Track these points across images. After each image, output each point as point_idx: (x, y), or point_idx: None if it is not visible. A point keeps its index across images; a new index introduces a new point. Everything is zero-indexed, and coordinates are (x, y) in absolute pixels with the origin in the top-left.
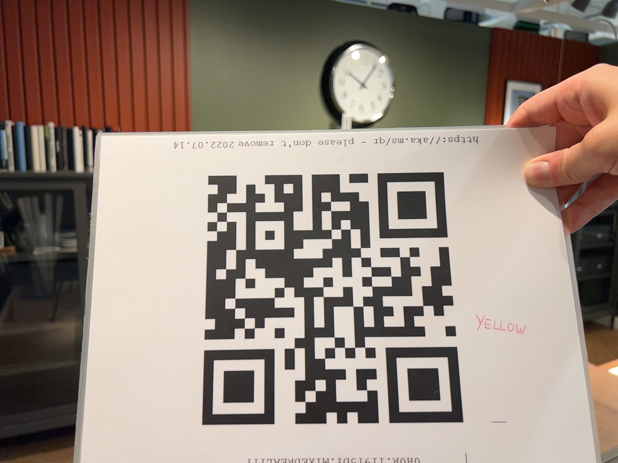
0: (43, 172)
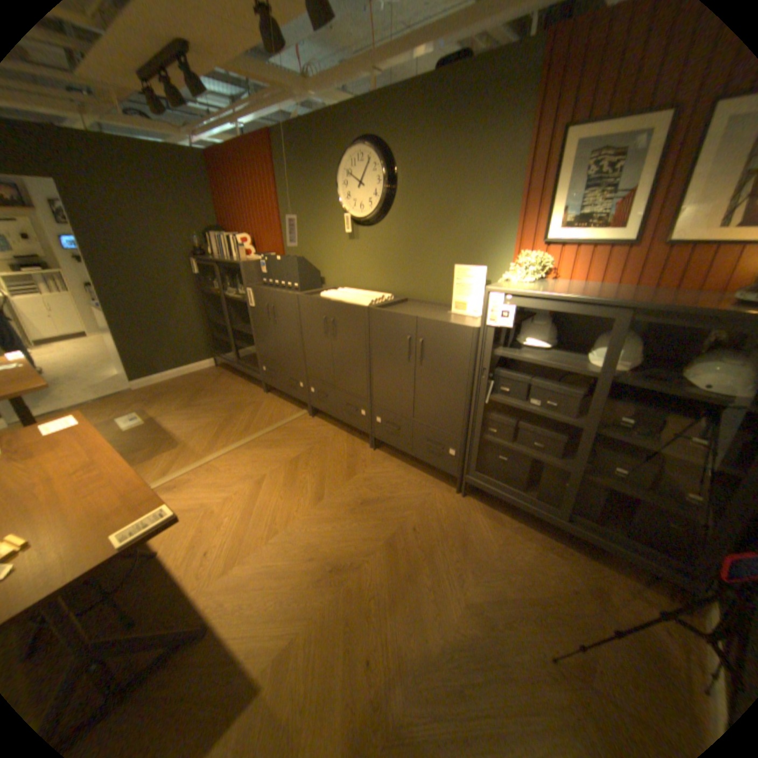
0: (225, 257)
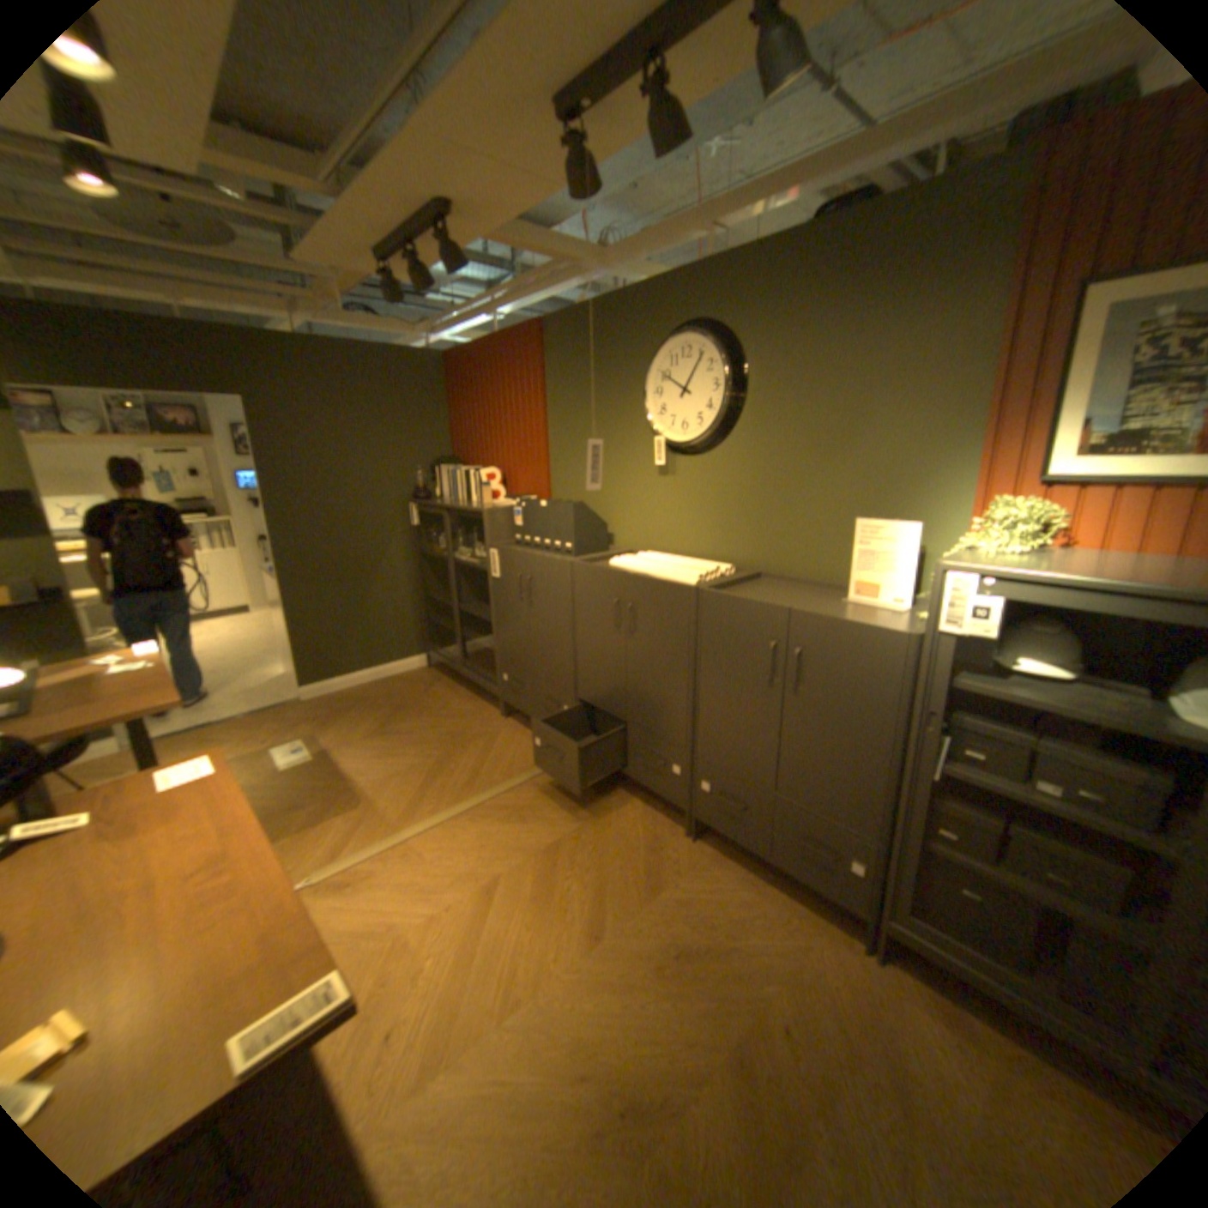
0: (459, 502)
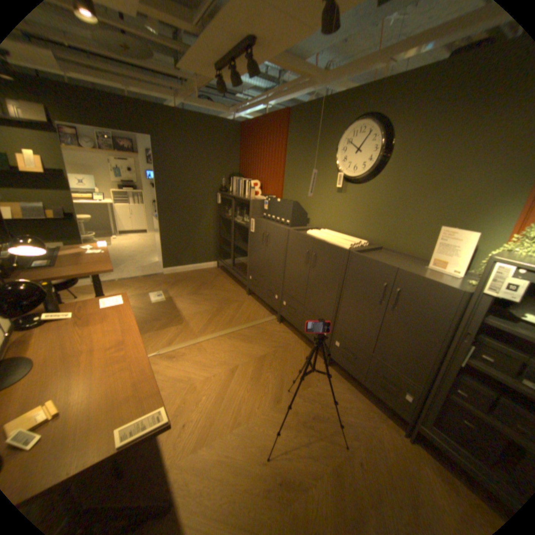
0: (240, 195)
